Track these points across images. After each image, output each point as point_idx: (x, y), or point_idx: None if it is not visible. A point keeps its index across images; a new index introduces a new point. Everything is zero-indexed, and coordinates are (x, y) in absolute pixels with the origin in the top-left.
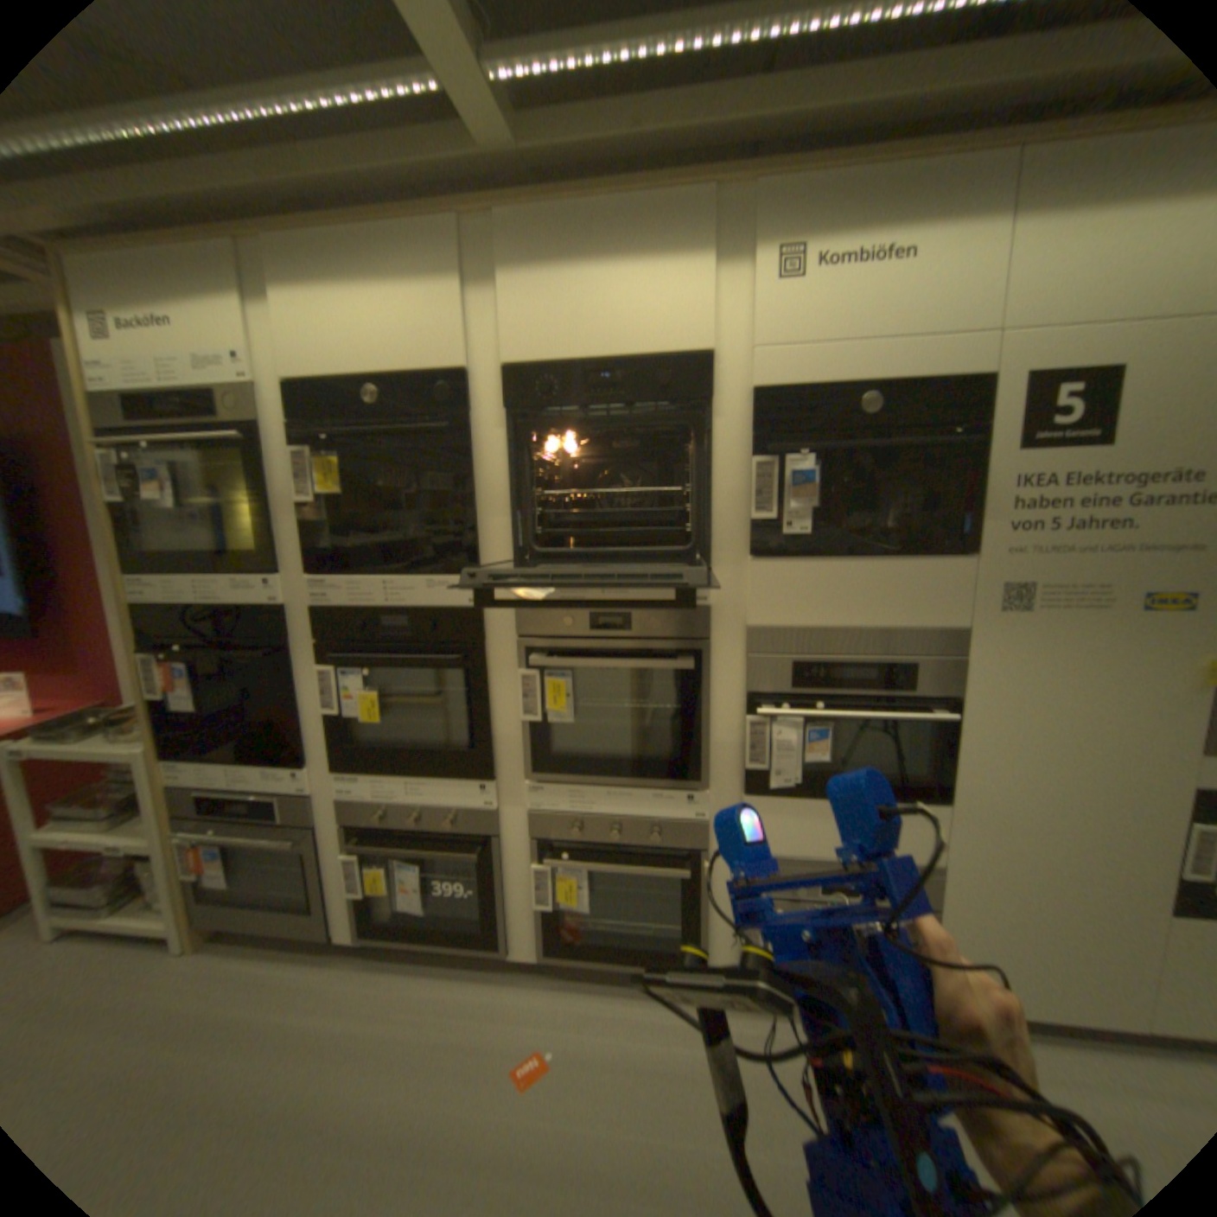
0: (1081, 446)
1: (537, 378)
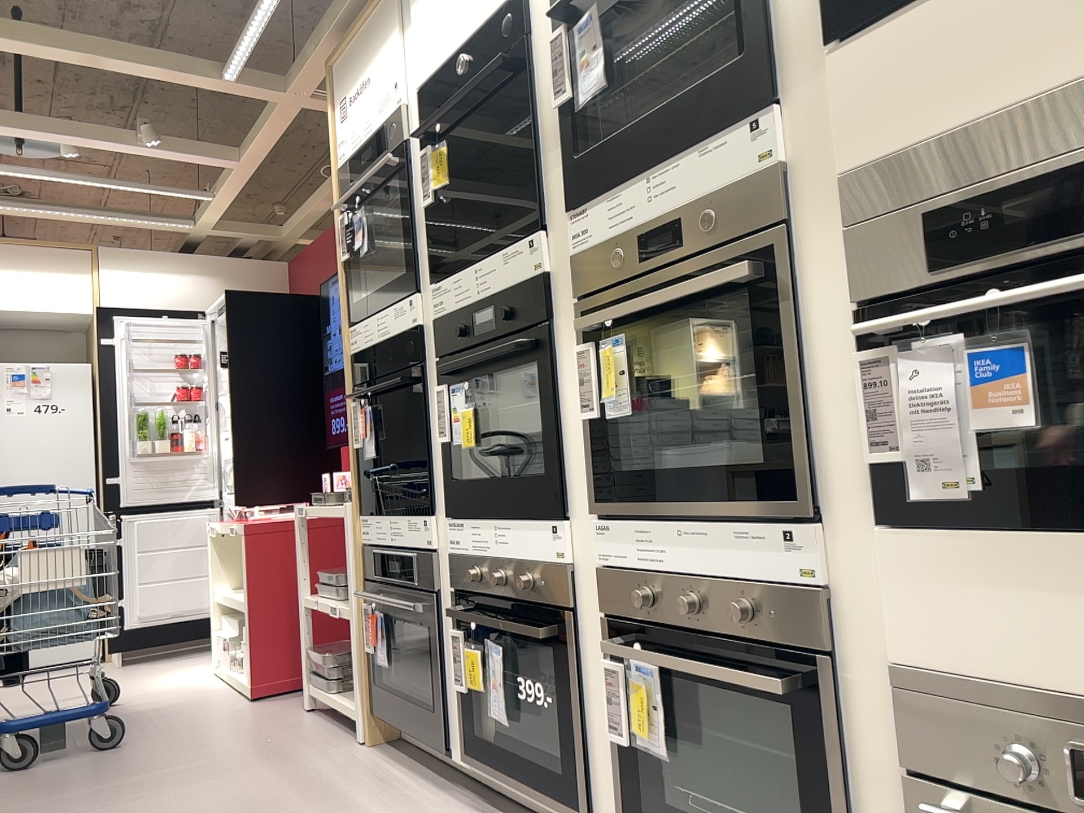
0: None
1: None
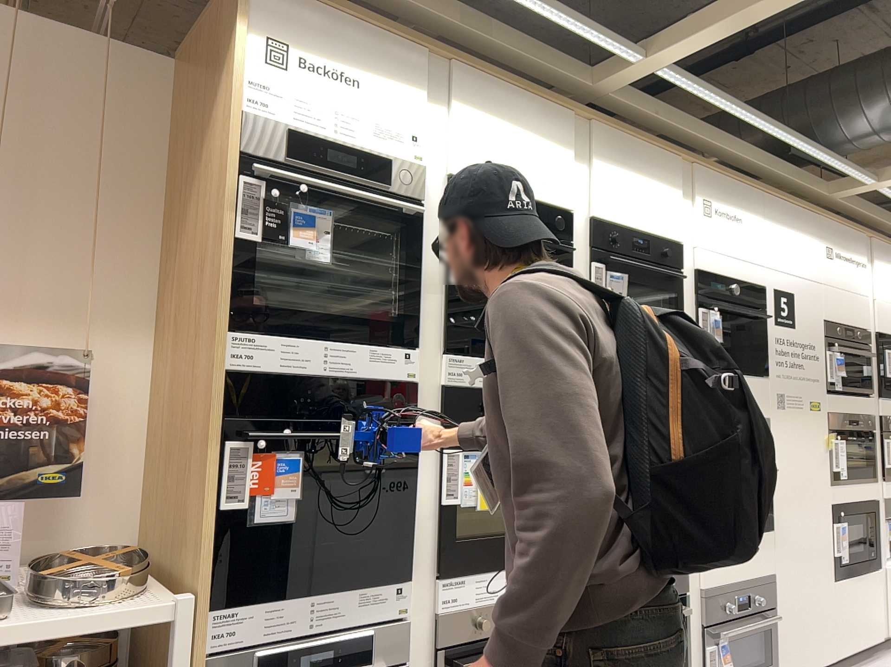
0: (787, 327)
1: (609, 230)
